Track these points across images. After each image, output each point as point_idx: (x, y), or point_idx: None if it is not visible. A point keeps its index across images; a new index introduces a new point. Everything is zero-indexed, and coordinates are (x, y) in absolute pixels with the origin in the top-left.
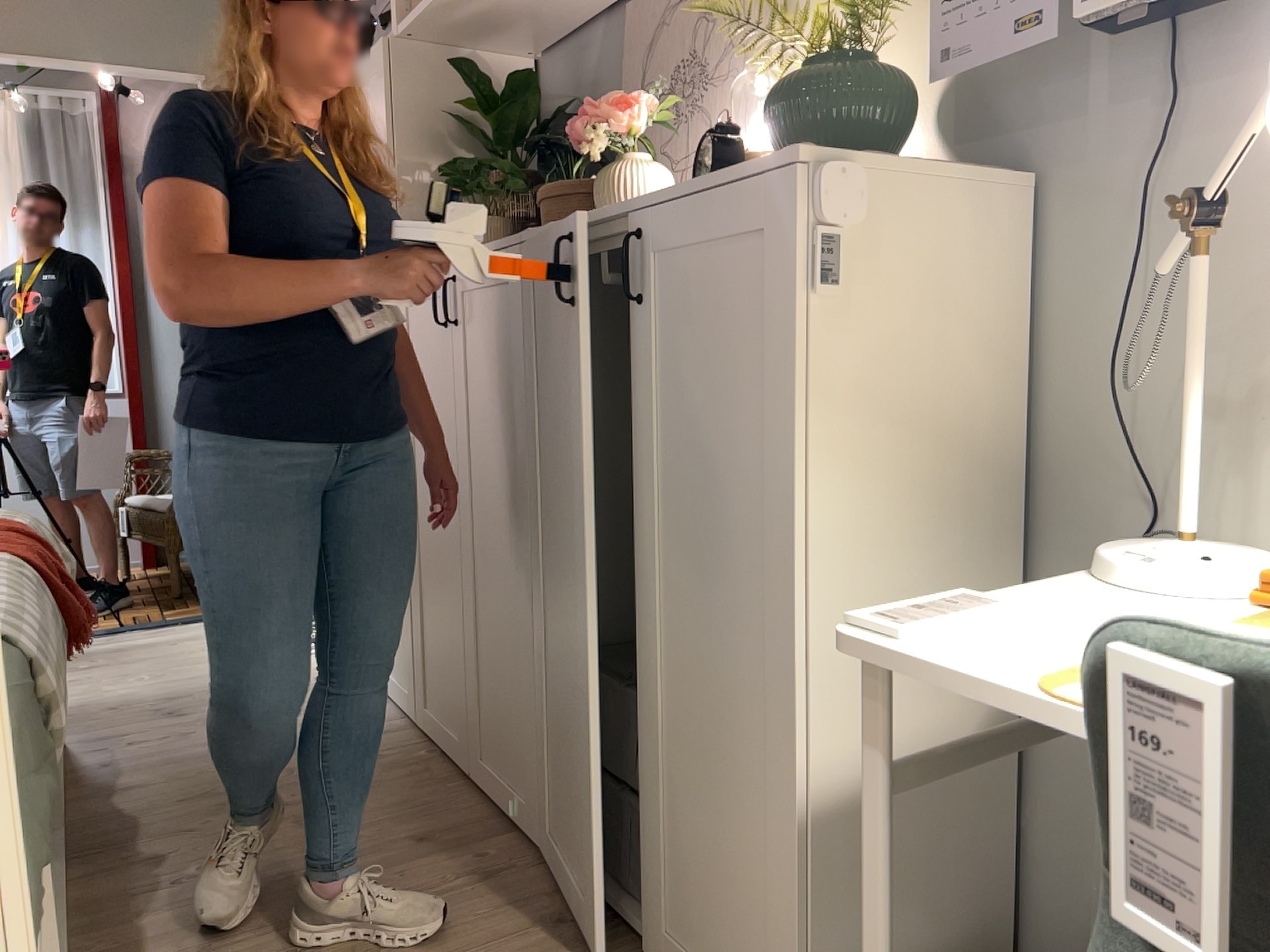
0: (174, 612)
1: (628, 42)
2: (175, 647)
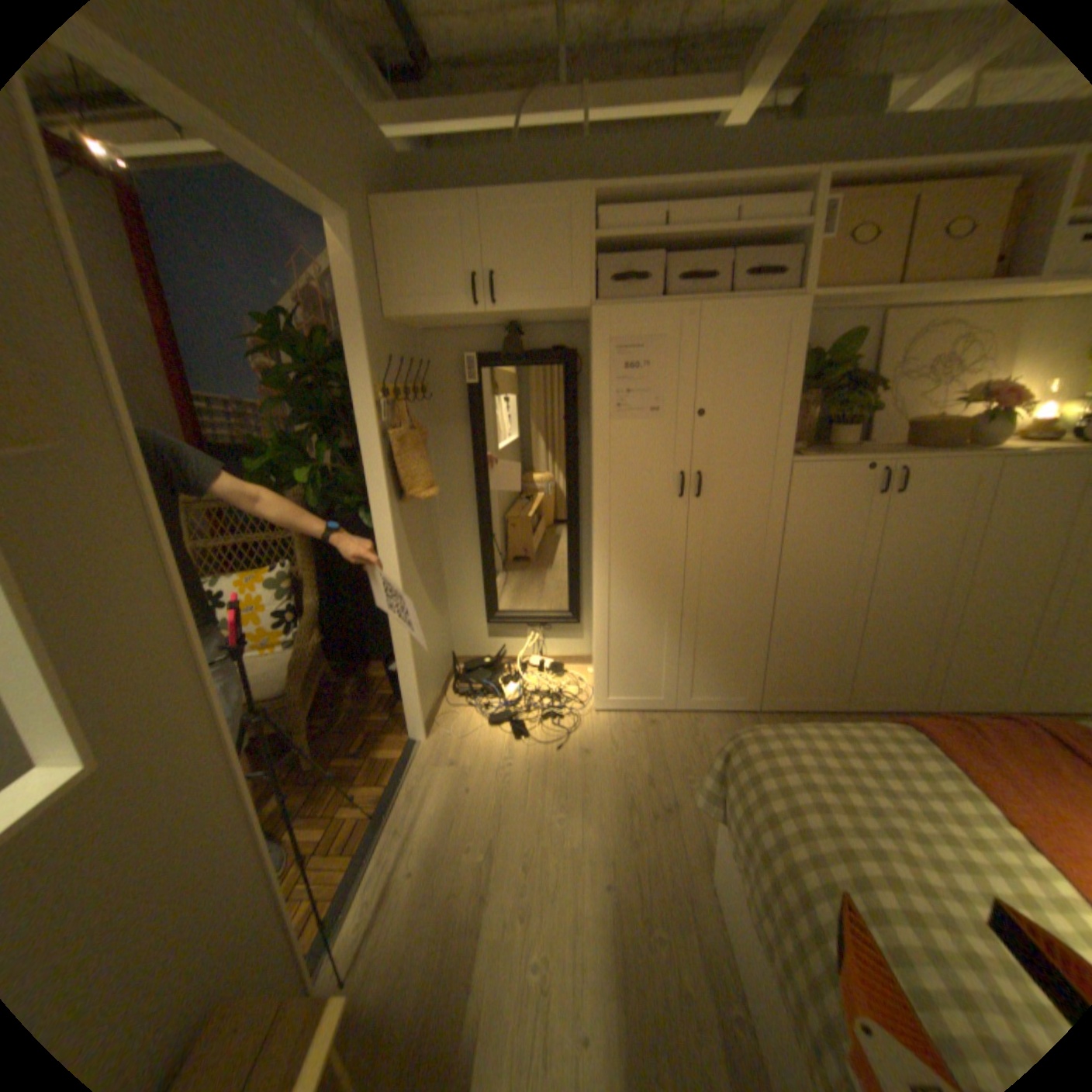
0: (364, 779)
1: (888, 334)
2: (479, 791)
